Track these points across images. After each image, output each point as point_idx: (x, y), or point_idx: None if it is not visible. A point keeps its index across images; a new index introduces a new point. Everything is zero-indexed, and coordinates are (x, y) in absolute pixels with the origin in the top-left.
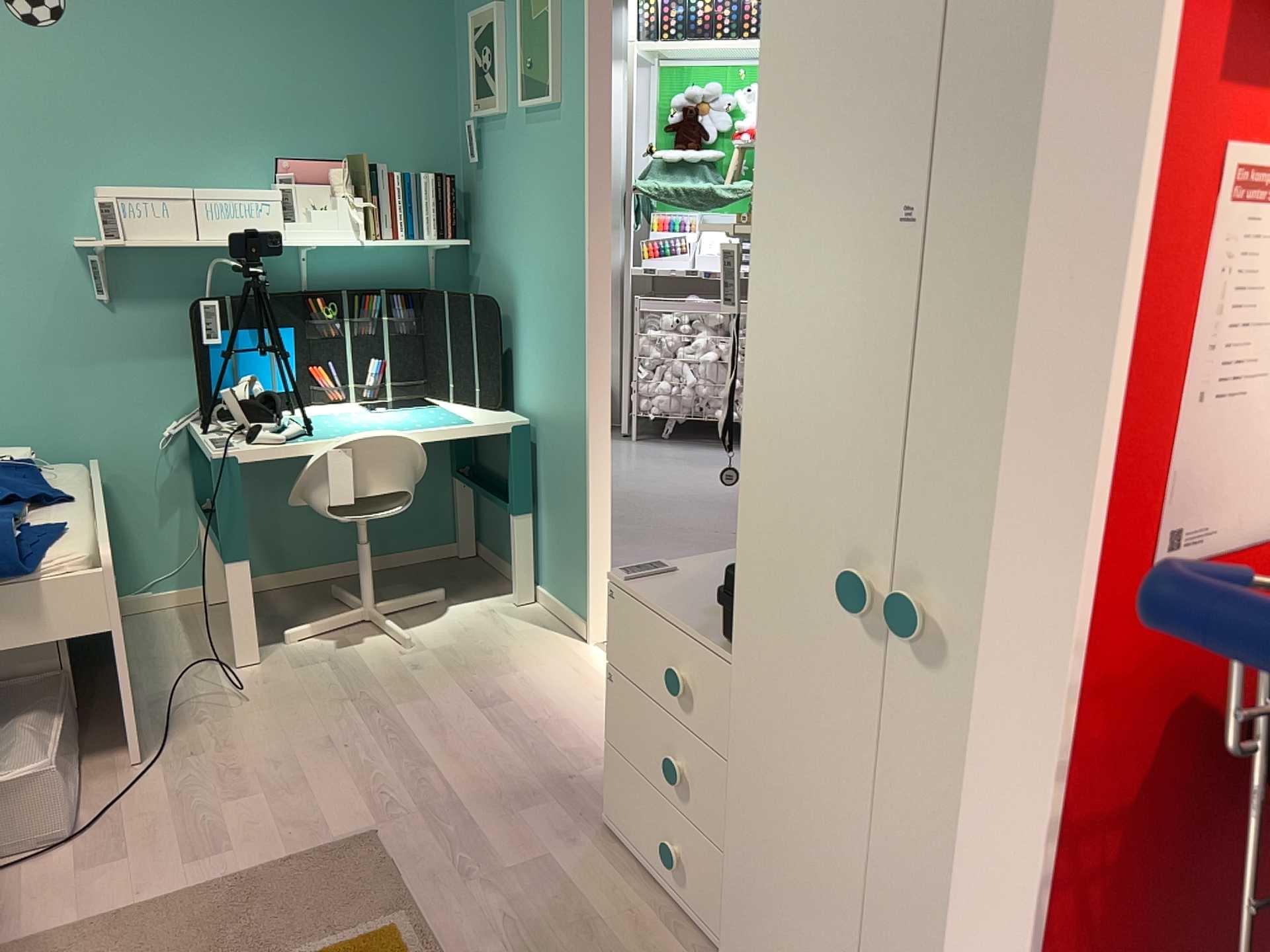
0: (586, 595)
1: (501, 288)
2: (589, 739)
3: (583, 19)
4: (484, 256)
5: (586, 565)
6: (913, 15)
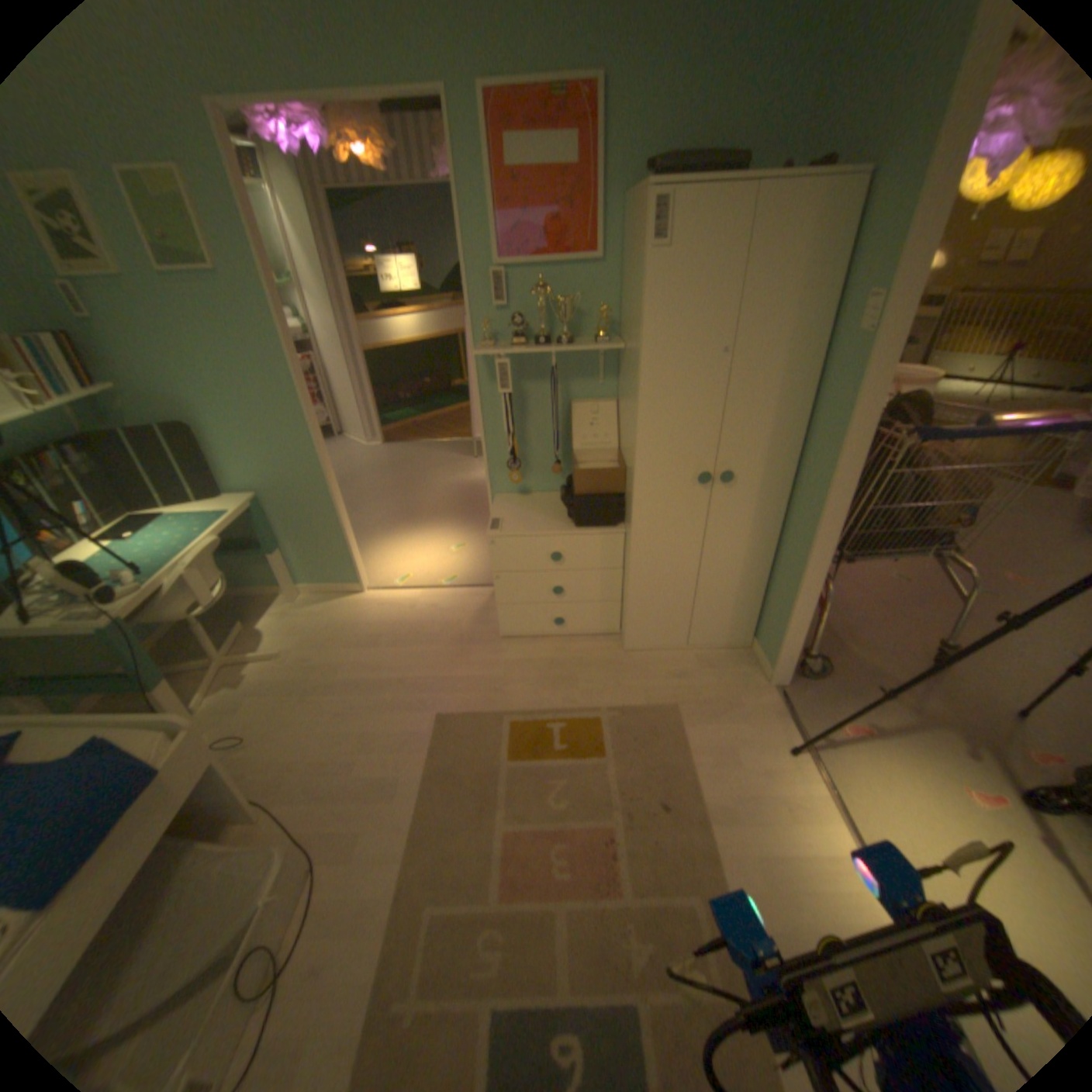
0: (352, 570)
1: (169, 415)
2: (439, 620)
3: (233, 207)
4: (125, 394)
5: (347, 555)
6: (728, 287)
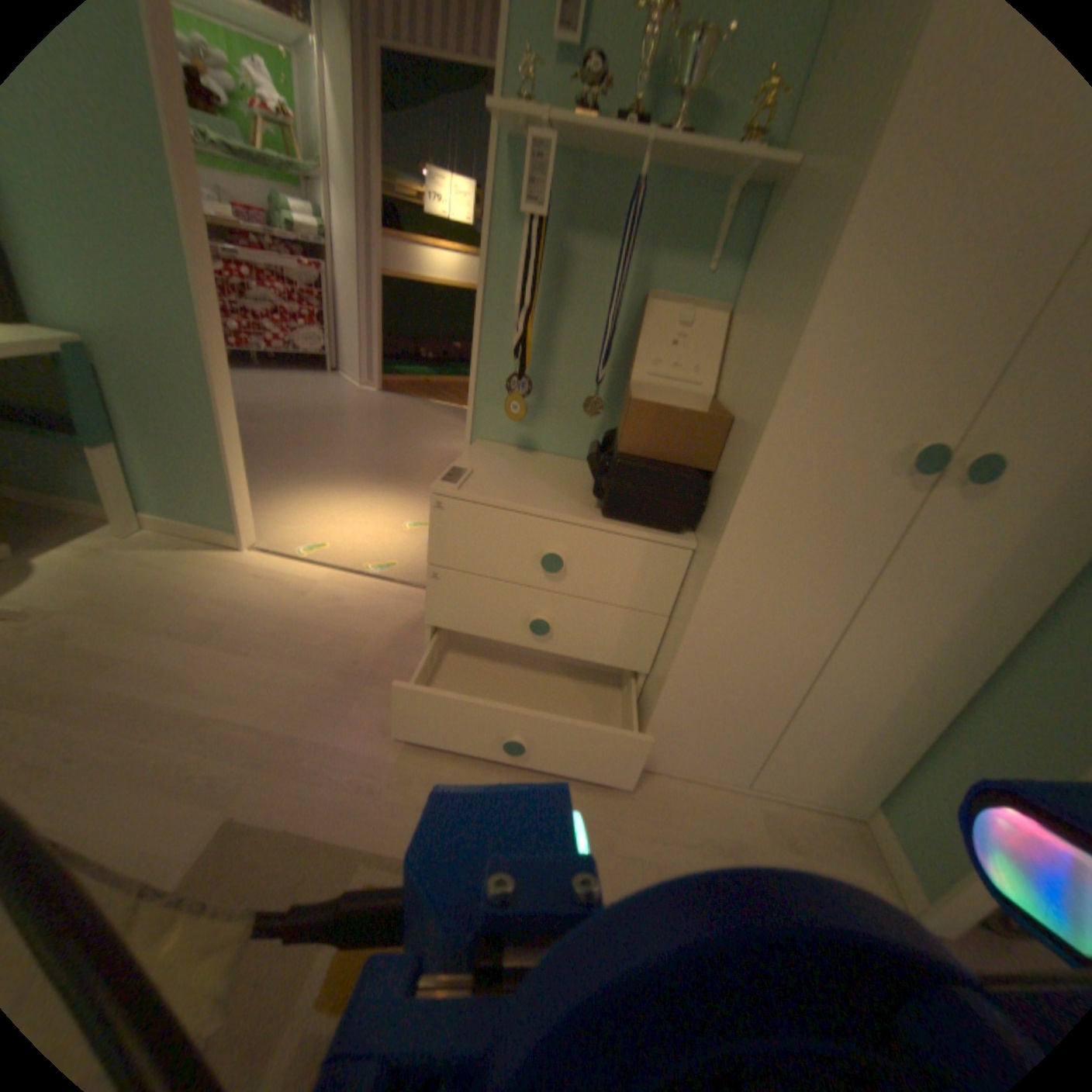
0: (229, 511)
1: None
2: (334, 626)
3: None
4: None
5: (224, 485)
6: None
